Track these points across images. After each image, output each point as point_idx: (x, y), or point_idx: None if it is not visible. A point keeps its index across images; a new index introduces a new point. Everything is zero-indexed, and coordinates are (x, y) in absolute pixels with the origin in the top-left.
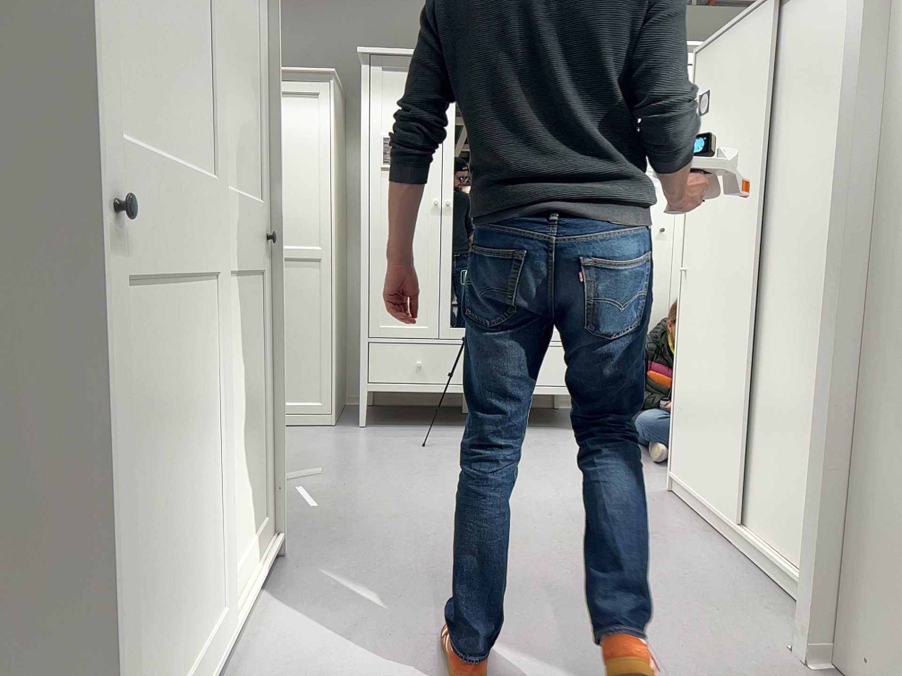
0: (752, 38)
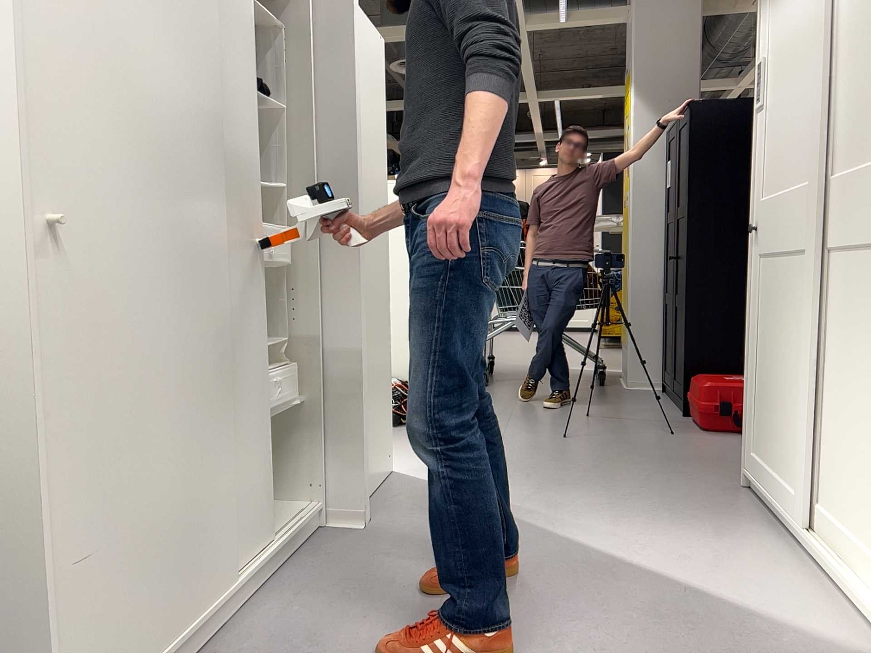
0: None
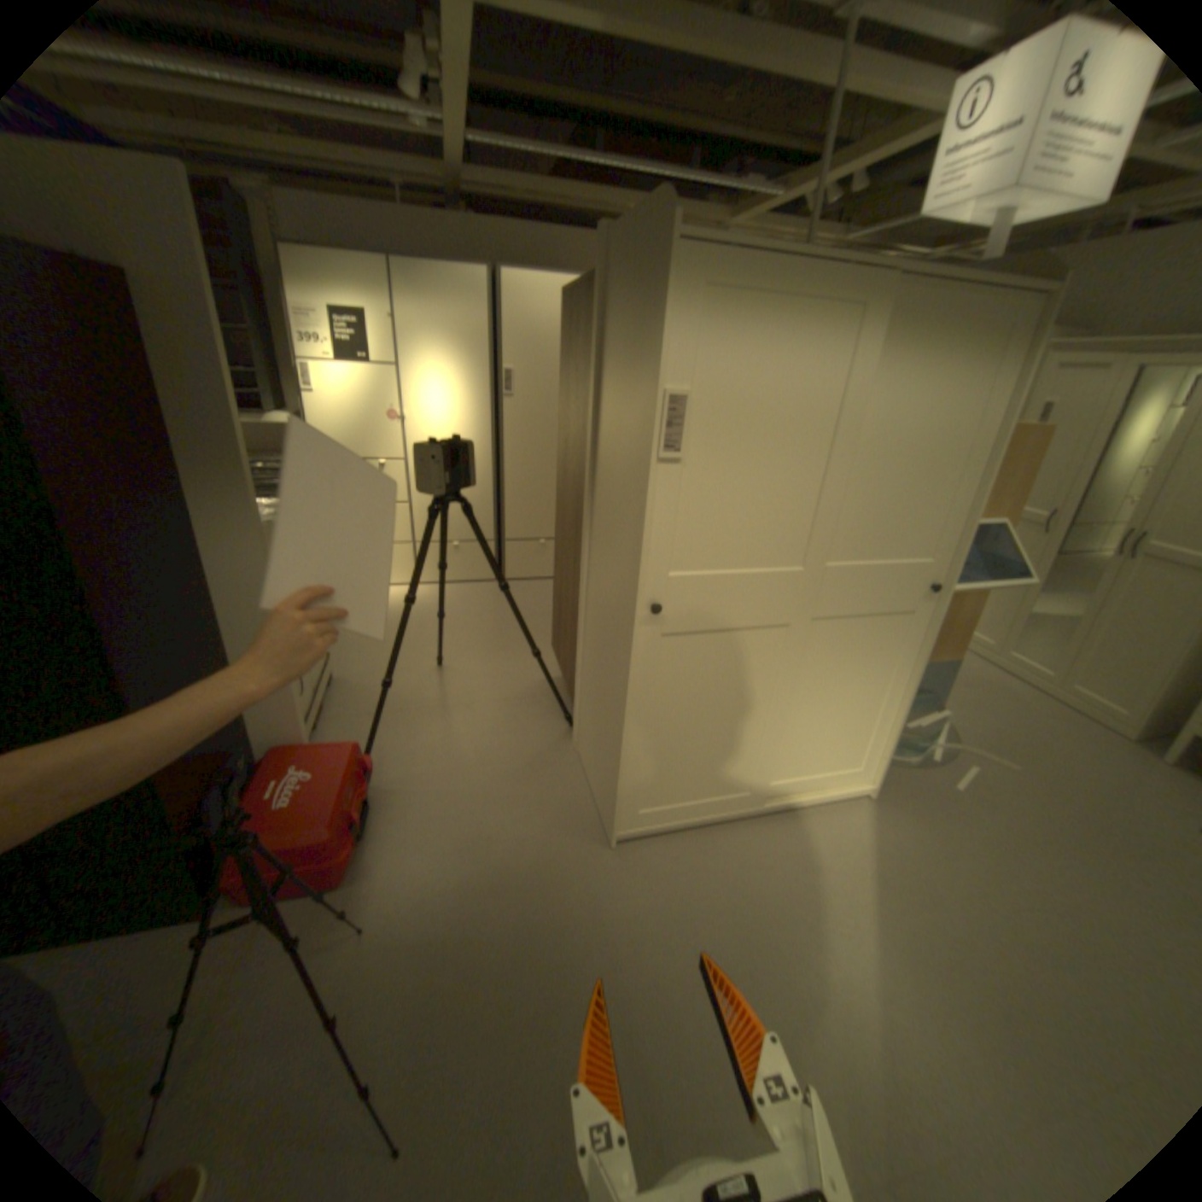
0: None
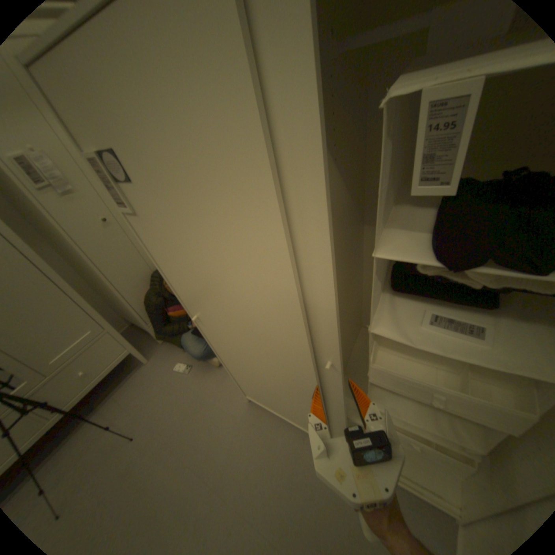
0: (173, 67)
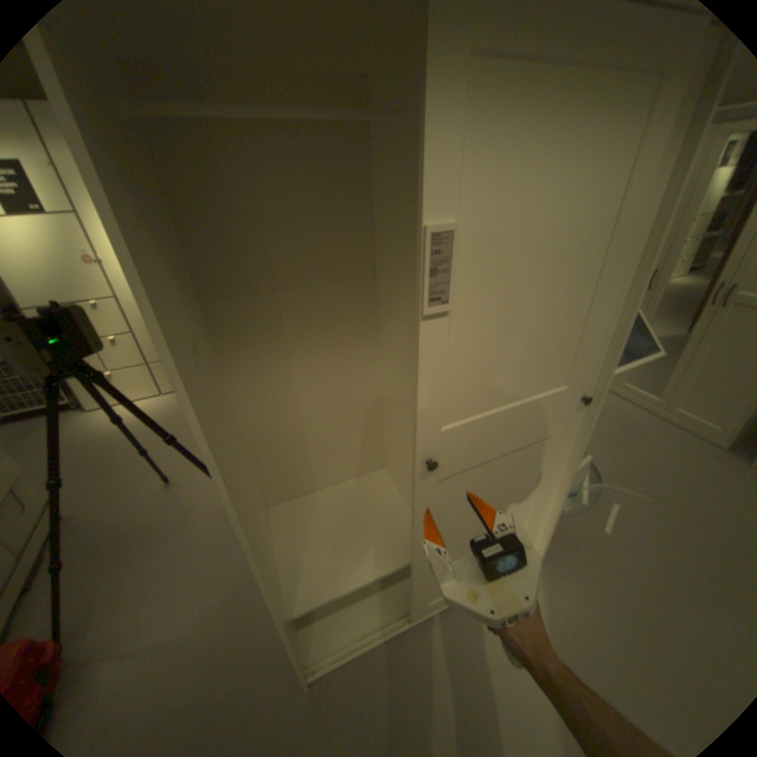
0: None
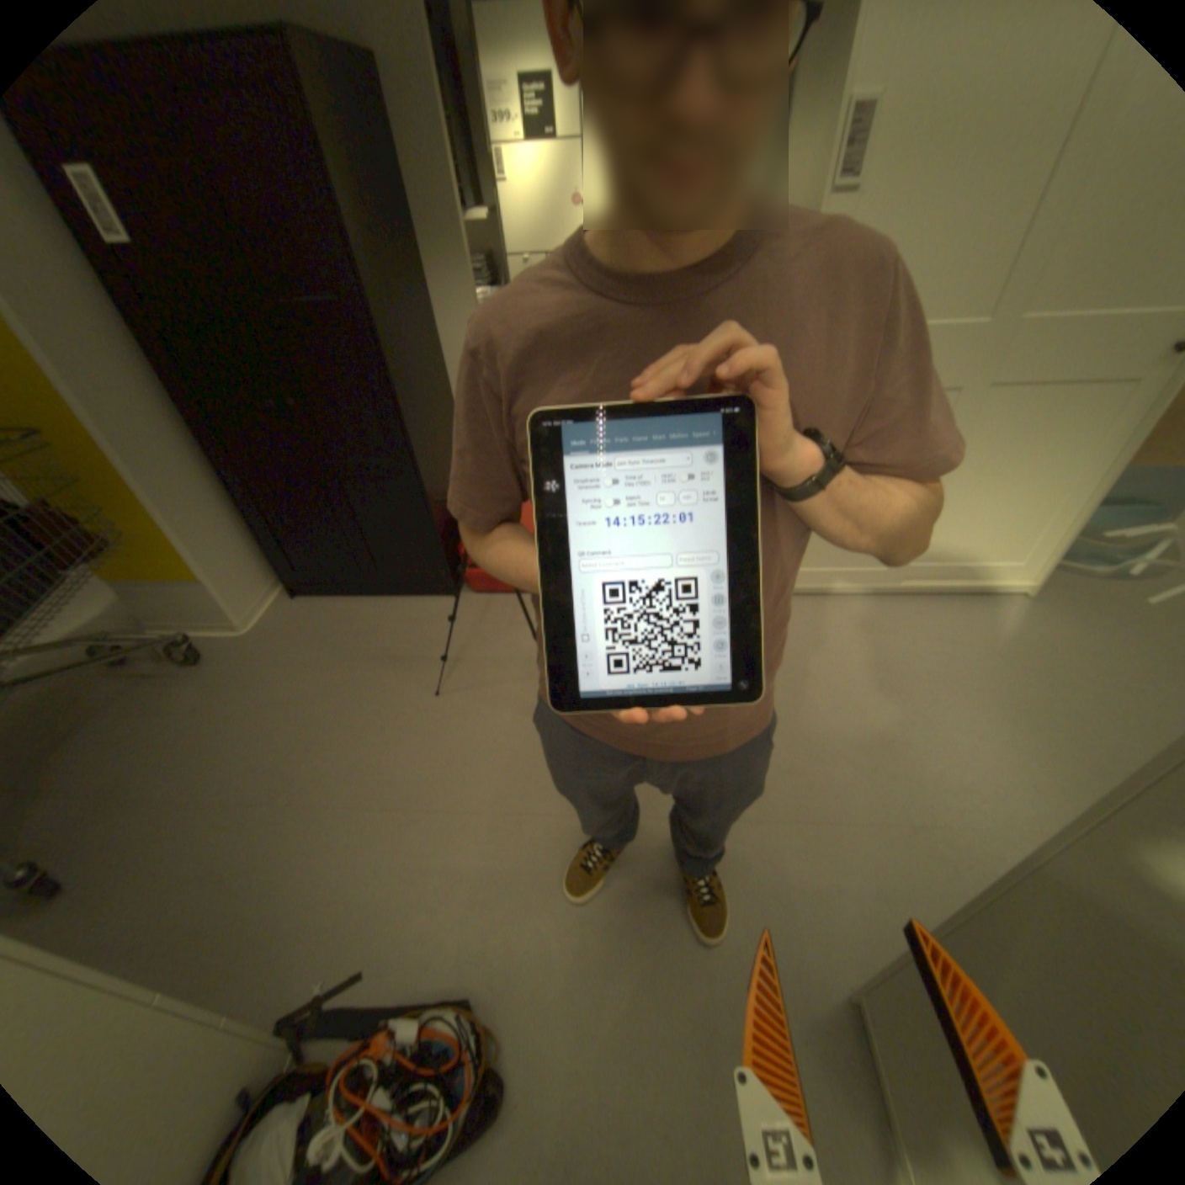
0: None
